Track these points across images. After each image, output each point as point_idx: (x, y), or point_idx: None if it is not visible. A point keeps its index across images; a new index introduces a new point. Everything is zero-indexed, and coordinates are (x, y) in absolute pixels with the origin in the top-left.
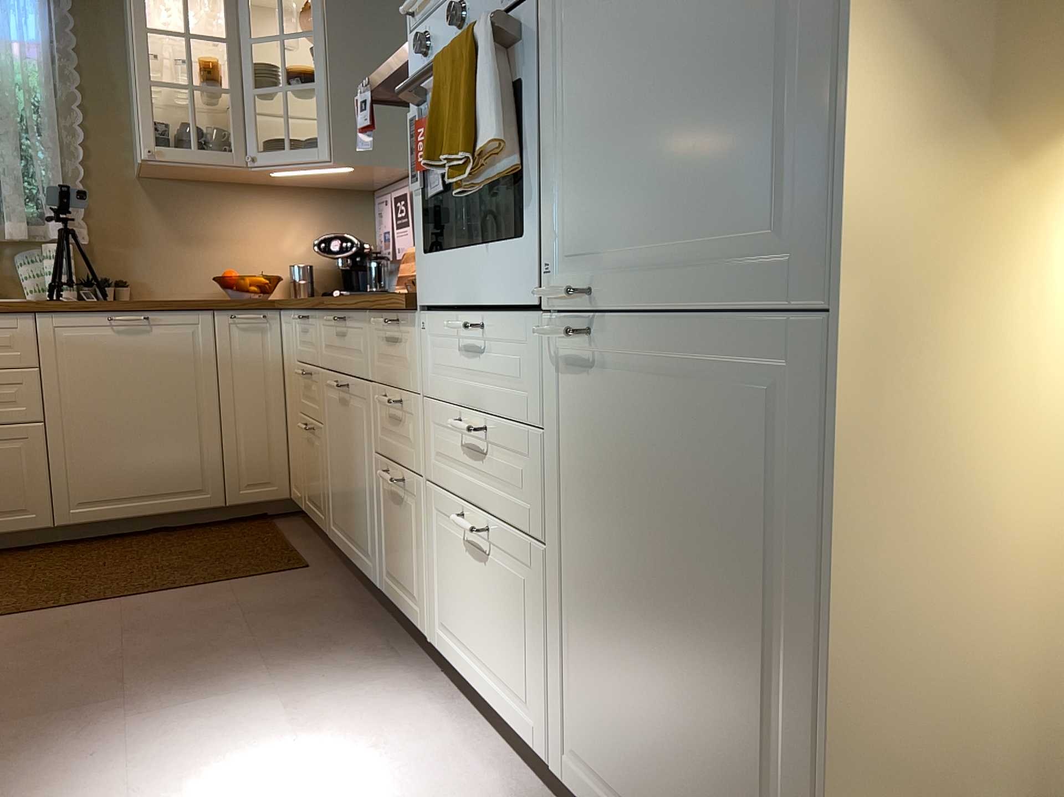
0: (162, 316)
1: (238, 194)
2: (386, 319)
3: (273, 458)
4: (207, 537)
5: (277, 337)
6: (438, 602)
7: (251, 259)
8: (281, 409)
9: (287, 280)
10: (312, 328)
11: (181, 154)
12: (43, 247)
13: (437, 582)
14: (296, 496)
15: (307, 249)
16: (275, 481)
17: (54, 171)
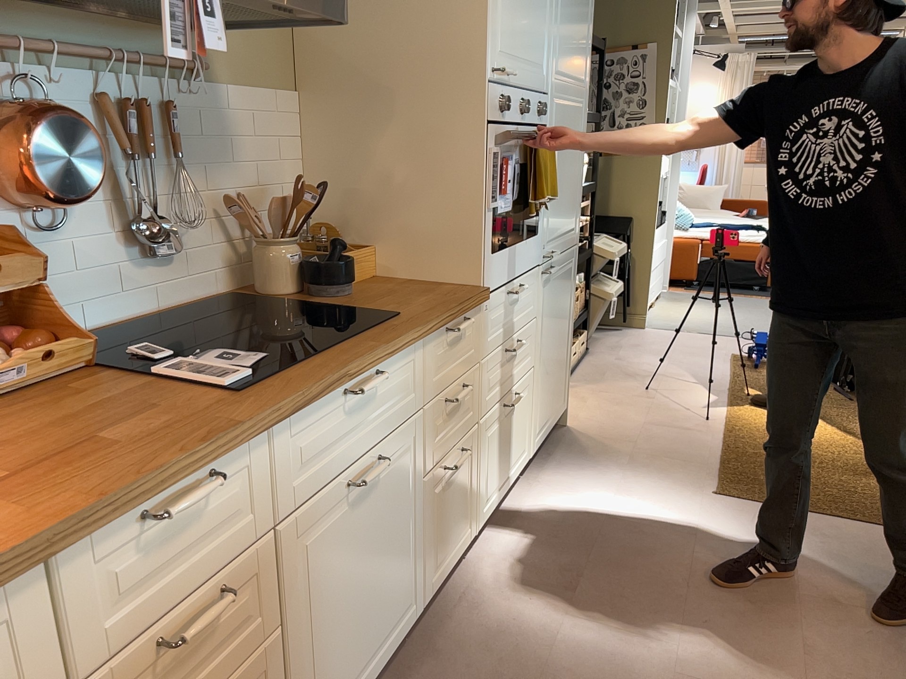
0: None
1: None
2: (462, 321)
3: None
4: None
5: None
6: (483, 491)
7: None
8: None
9: None
10: (230, 485)
11: None
12: None
13: (483, 478)
14: None
15: None
16: None
17: None
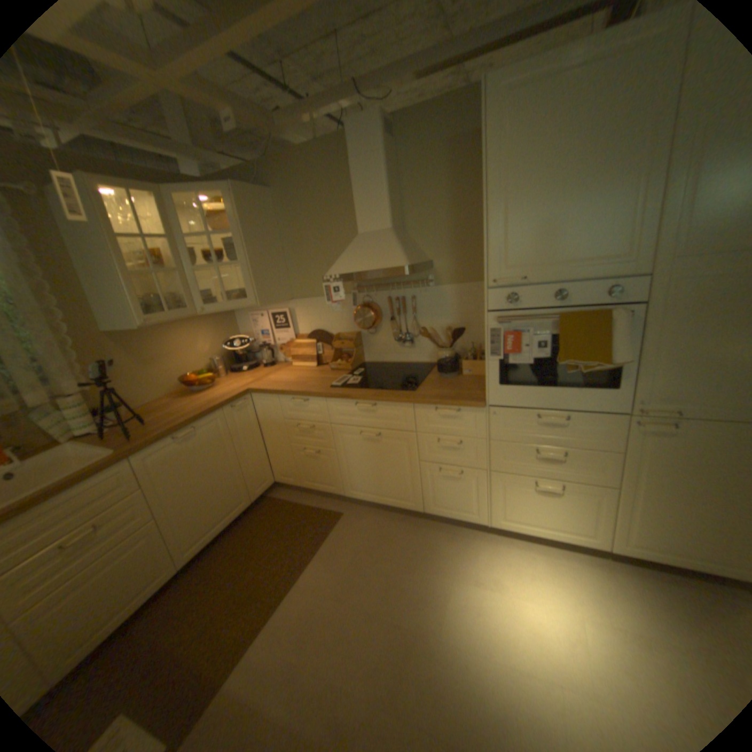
0: (199, 423)
1: (166, 326)
2: (449, 409)
3: (264, 468)
4: (258, 524)
5: (252, 408)
6: (499, 511)
7: (184, 362)
8: (262, 443)
9: (205, 368)
10: (316, 405)
11: (160, 318)
12: (59, 403)
13: (499, 504)
14: (286, 481)
15: (210, 347)
16: (268, 478)
17: (52, 348)
